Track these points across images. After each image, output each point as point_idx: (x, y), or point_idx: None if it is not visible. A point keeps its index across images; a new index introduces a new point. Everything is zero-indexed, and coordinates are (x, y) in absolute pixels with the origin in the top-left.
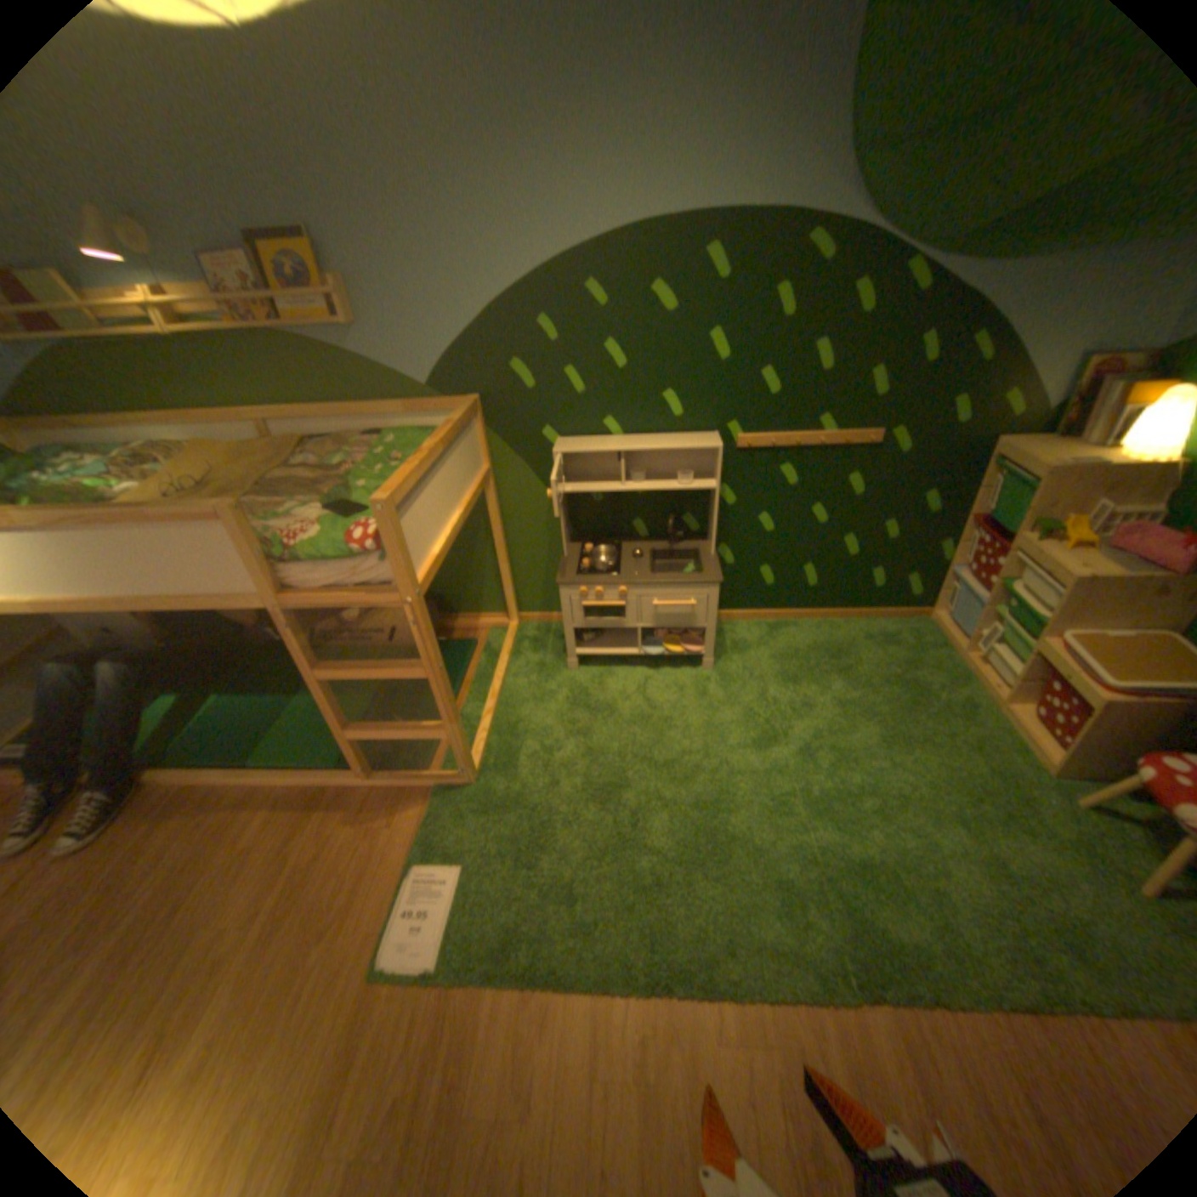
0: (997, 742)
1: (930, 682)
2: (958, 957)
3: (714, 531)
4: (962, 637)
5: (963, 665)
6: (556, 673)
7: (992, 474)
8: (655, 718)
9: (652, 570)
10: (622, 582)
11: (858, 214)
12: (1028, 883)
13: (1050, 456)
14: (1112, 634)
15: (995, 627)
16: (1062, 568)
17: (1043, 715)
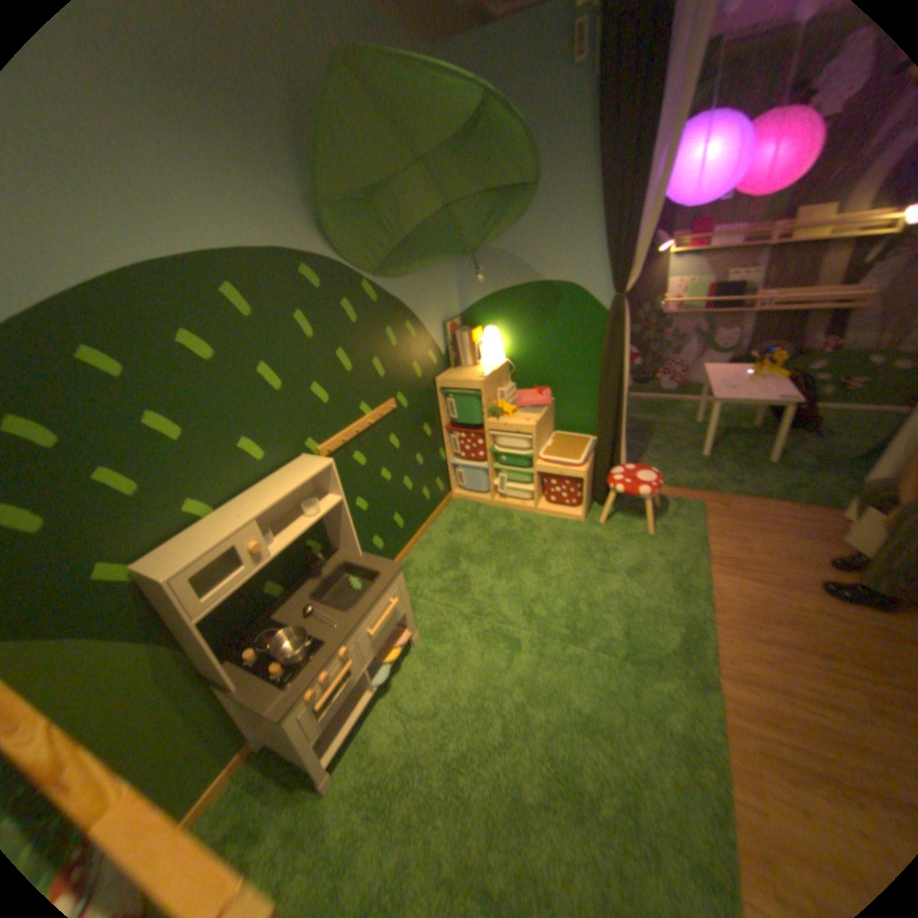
0: (552, 526)
1: (499, 525)
2: (684, 622)
3: (354, 533)
4: (478, 494)
5: (494, 506)
6: (313, 815)
7: (441, 400)
8: (443, 717)
9: (337, 607)
10: (334, 641)
11: (321, 251)
12: (641, 568)
13: (468, 377)
14: (545, 444)
15: (494, 476)
16: (521, 425)
17: (557, 497)
